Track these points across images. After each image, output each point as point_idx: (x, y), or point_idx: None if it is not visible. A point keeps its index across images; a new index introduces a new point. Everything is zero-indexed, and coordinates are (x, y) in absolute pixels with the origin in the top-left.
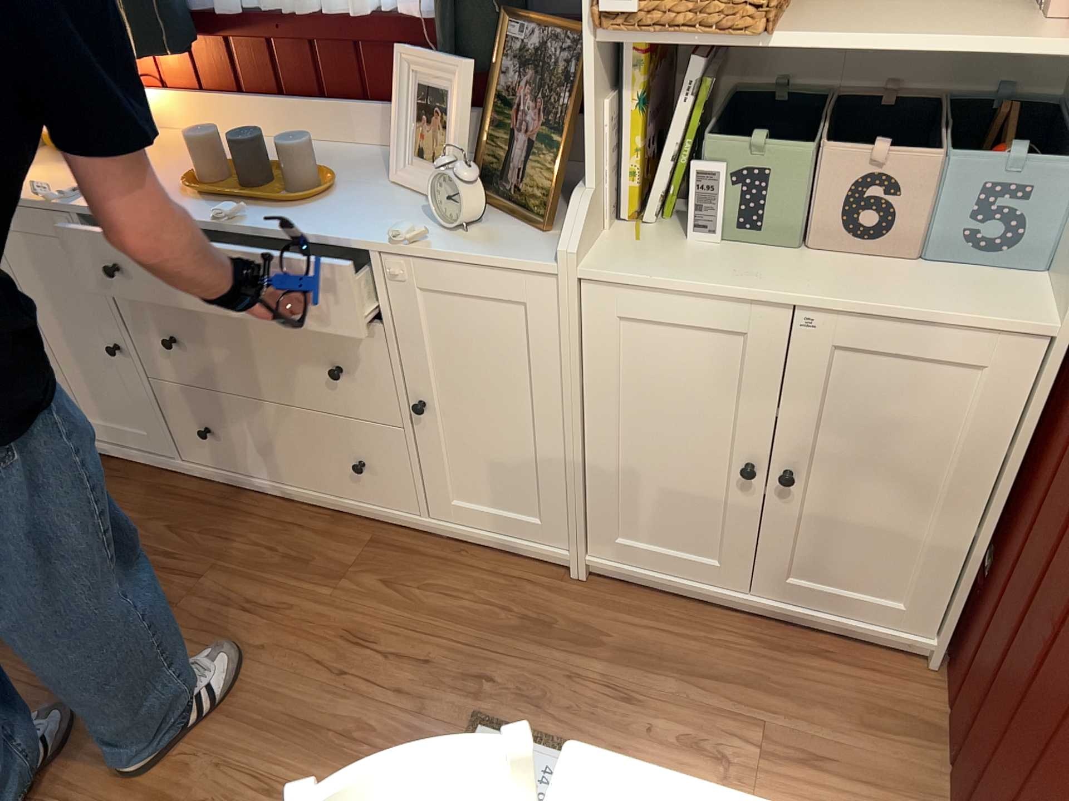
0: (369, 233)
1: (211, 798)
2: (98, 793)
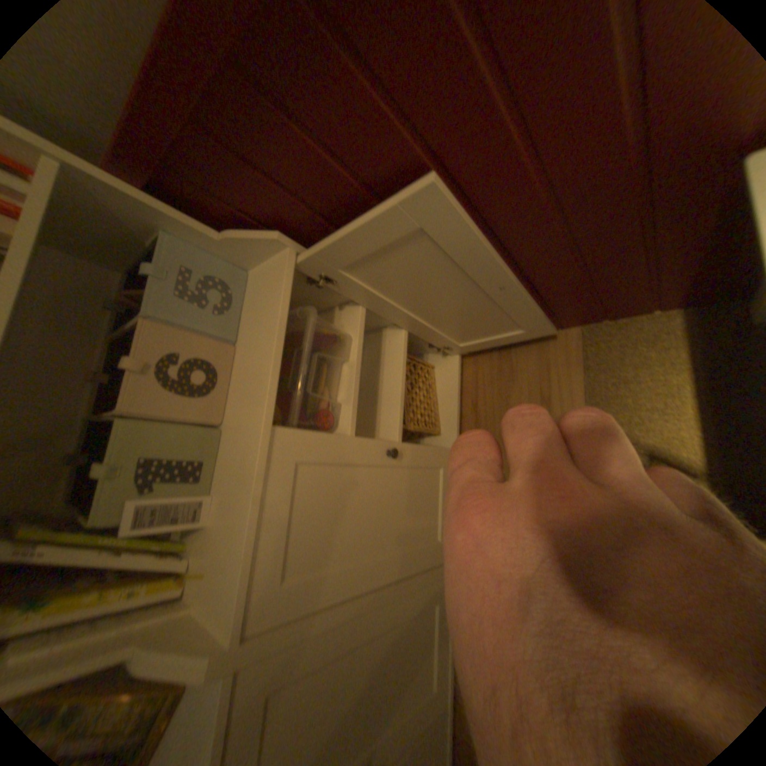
0: None
1: None
2: None
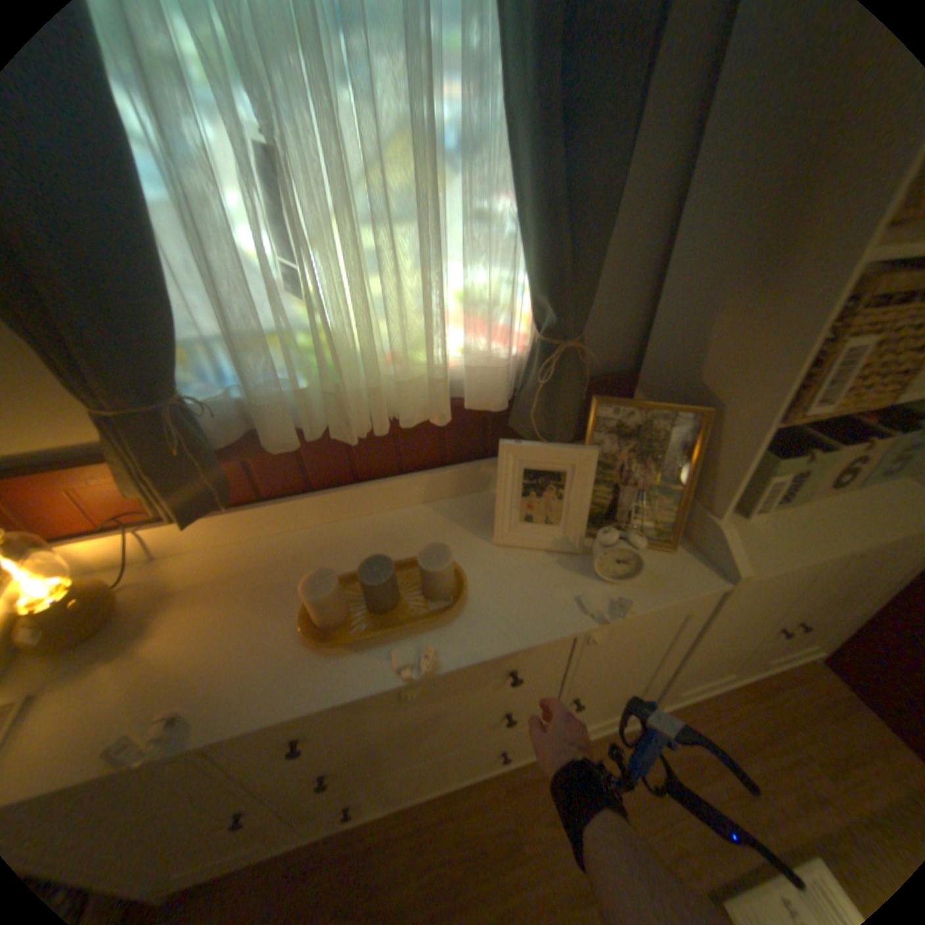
0: (558, 615)
1: None
2: None
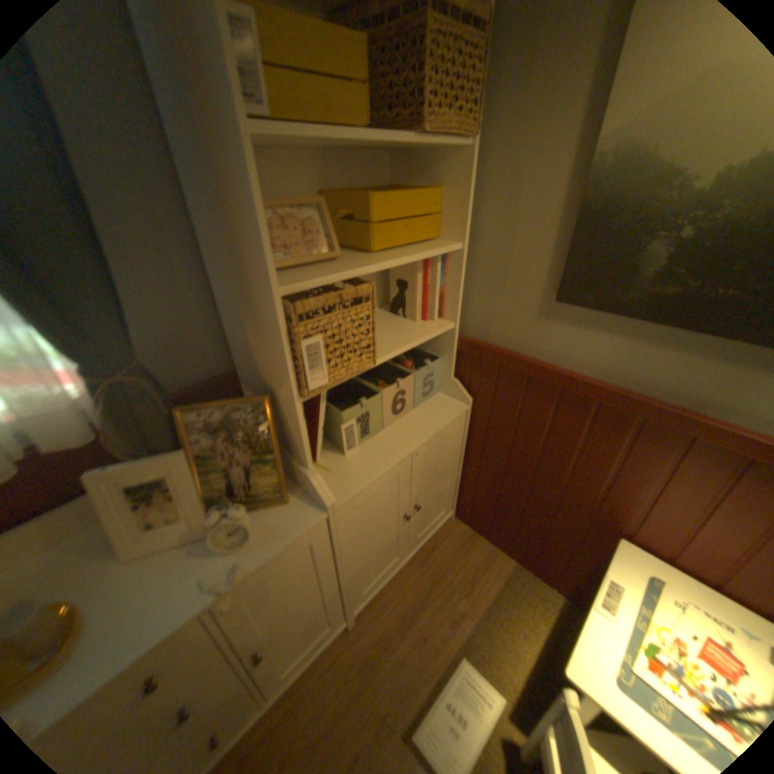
0: (178, 604)
1: None
2: None
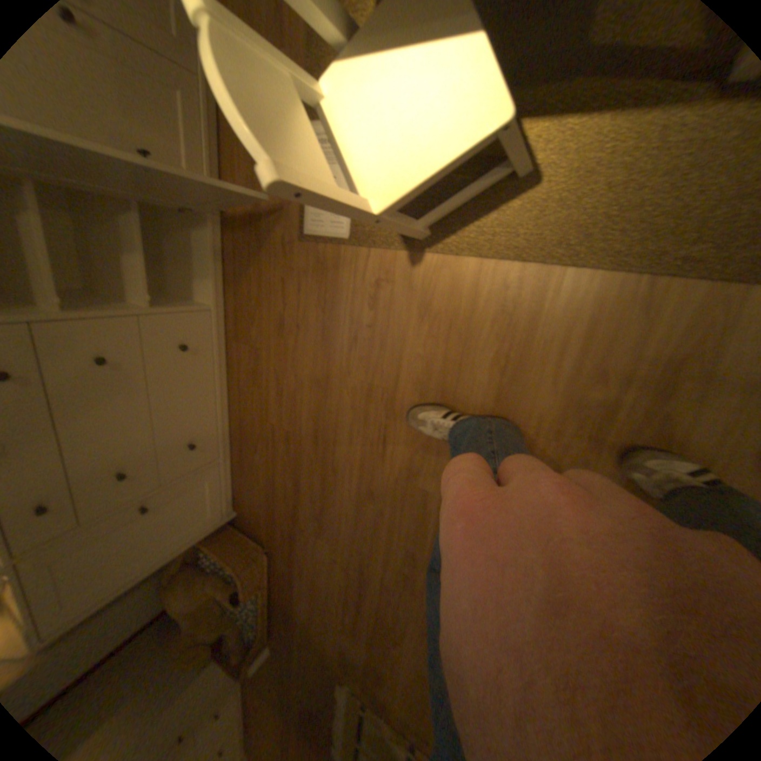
0: None
1: (363, 370)
2: (372, 430)
